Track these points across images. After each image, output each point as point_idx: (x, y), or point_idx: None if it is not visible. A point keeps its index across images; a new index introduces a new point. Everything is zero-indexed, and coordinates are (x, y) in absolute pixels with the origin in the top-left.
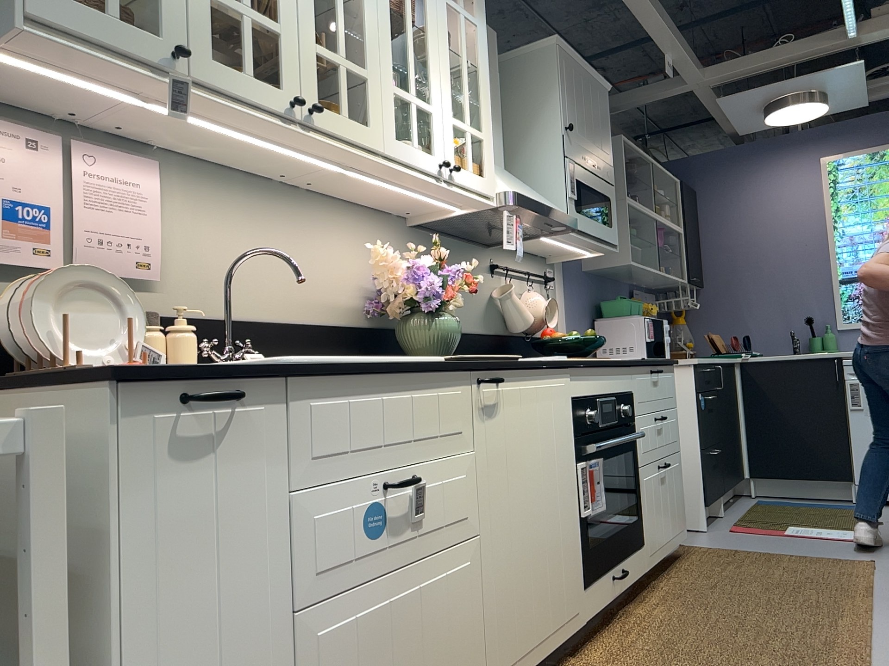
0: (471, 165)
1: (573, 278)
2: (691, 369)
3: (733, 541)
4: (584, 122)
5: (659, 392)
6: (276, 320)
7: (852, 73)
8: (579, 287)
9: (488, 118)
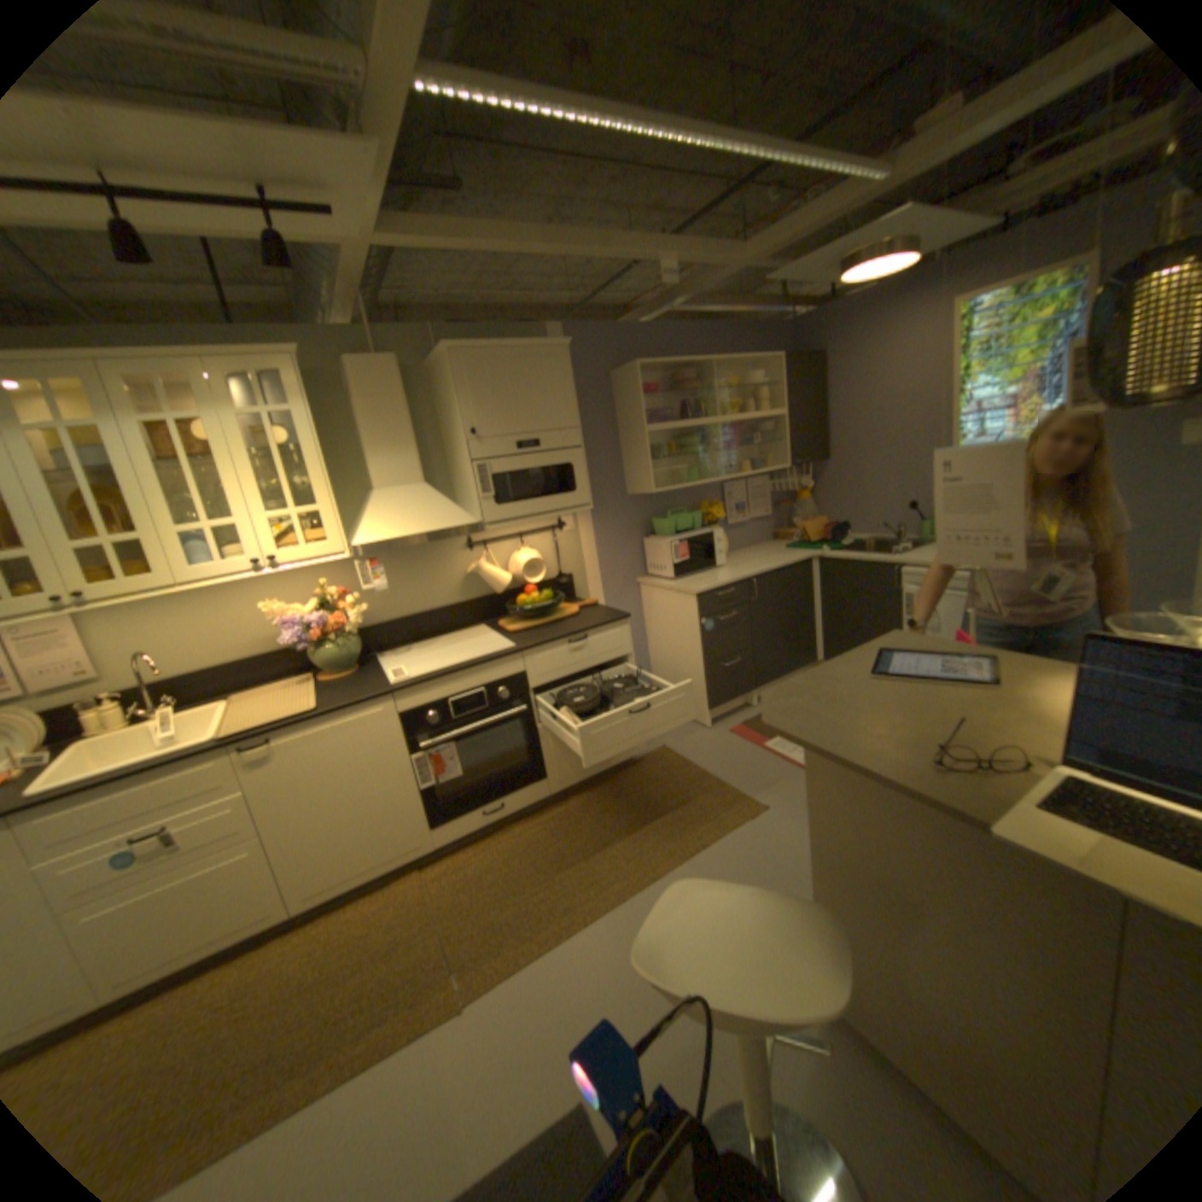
0: (302, 544)
1: (605, 511)
2: (694, 599)
3: (709, 751)
4: (509, 410)
5: (584, 657)
6: (211, 668)
7: (911, 219)
8: (615, 517)
9: (324, 490)
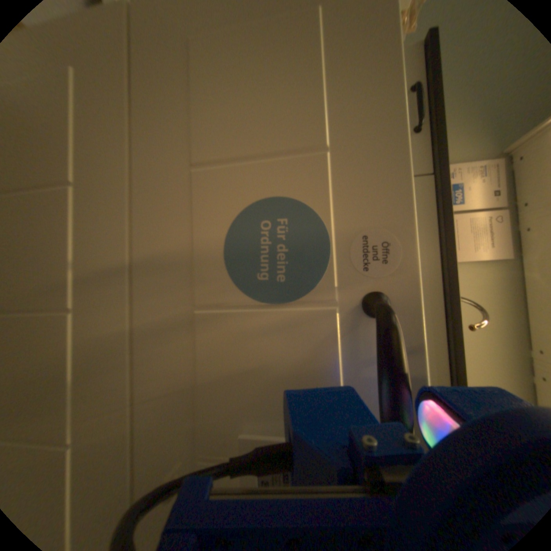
0: None
1: None
2: None
3: None
4: None
5: None
6: None
7: None
8: None
9: None
